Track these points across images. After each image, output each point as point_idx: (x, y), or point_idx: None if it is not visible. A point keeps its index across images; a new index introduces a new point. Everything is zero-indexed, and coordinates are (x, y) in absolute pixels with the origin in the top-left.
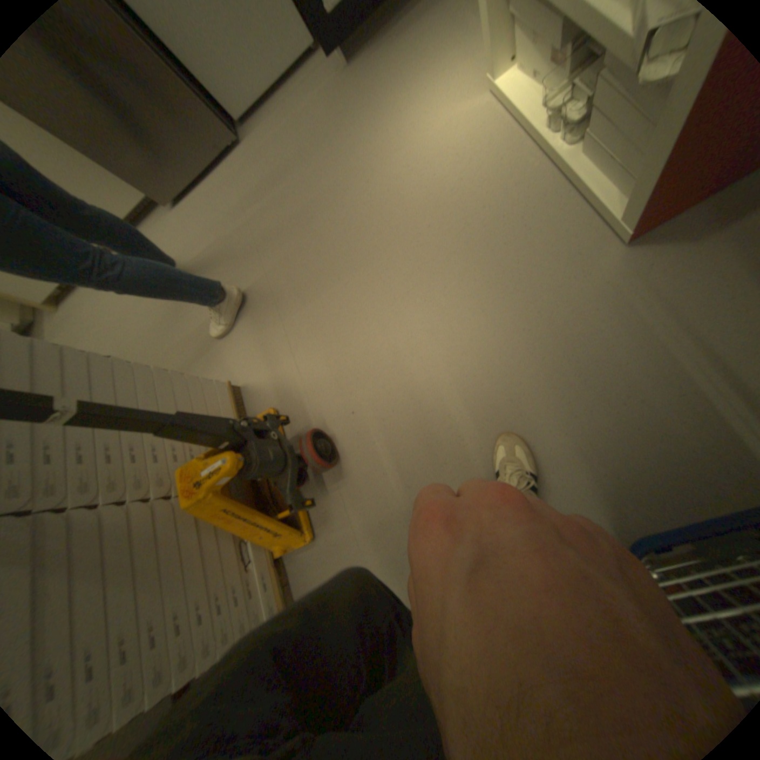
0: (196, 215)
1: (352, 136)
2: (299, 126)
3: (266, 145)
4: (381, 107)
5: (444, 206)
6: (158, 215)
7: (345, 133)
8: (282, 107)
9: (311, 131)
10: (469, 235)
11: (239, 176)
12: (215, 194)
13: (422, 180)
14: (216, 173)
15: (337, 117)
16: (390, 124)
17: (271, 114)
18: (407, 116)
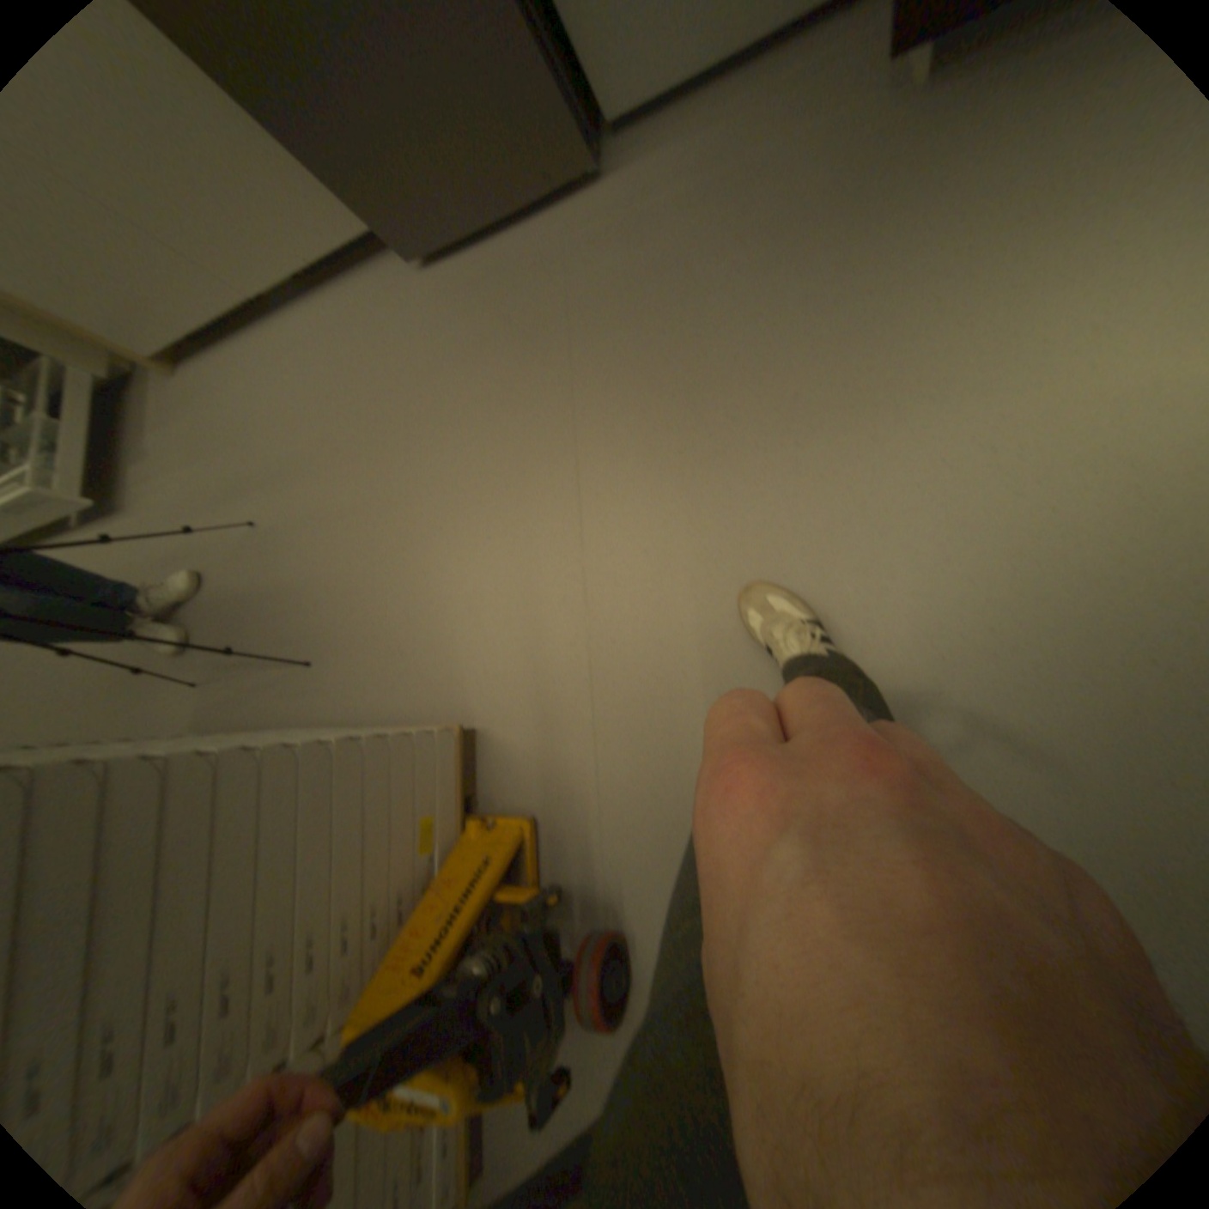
0: (468, 310)
1: (876, 299)
2: (752, 205)
3: (658, 215)
4: (977, 256)
5: (1048, 606)
6: (391, 268)
7: (860, 281)
8: (724, 132)
9: (778, 235)
10: (1084, 711)
11: (579, 265)
12: (517, 283)
13: (1015, 509)
14: (531, 229)
15: (853, 228)
16: (986, 316)
17: (693, 137)
18: (1038, 315)
